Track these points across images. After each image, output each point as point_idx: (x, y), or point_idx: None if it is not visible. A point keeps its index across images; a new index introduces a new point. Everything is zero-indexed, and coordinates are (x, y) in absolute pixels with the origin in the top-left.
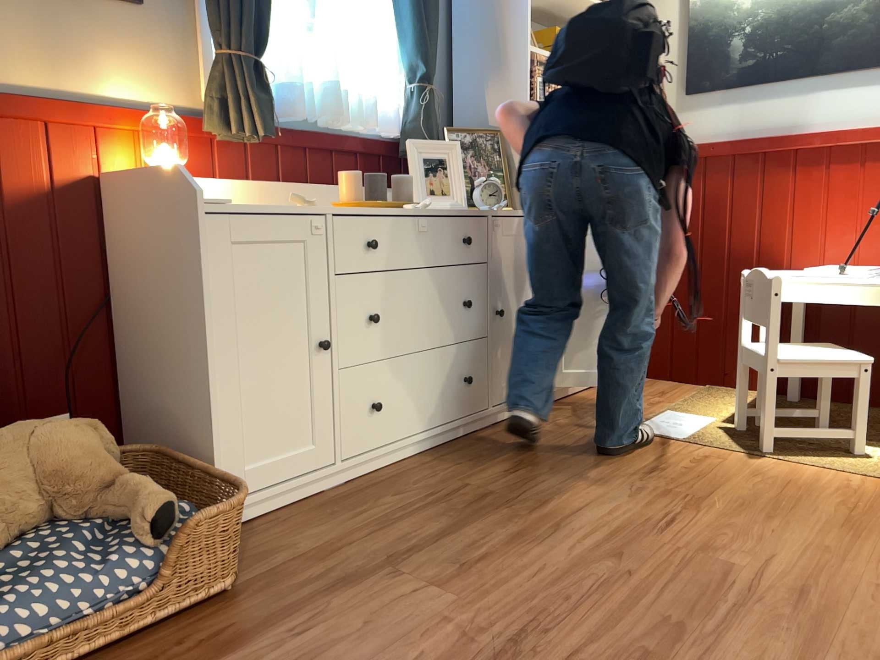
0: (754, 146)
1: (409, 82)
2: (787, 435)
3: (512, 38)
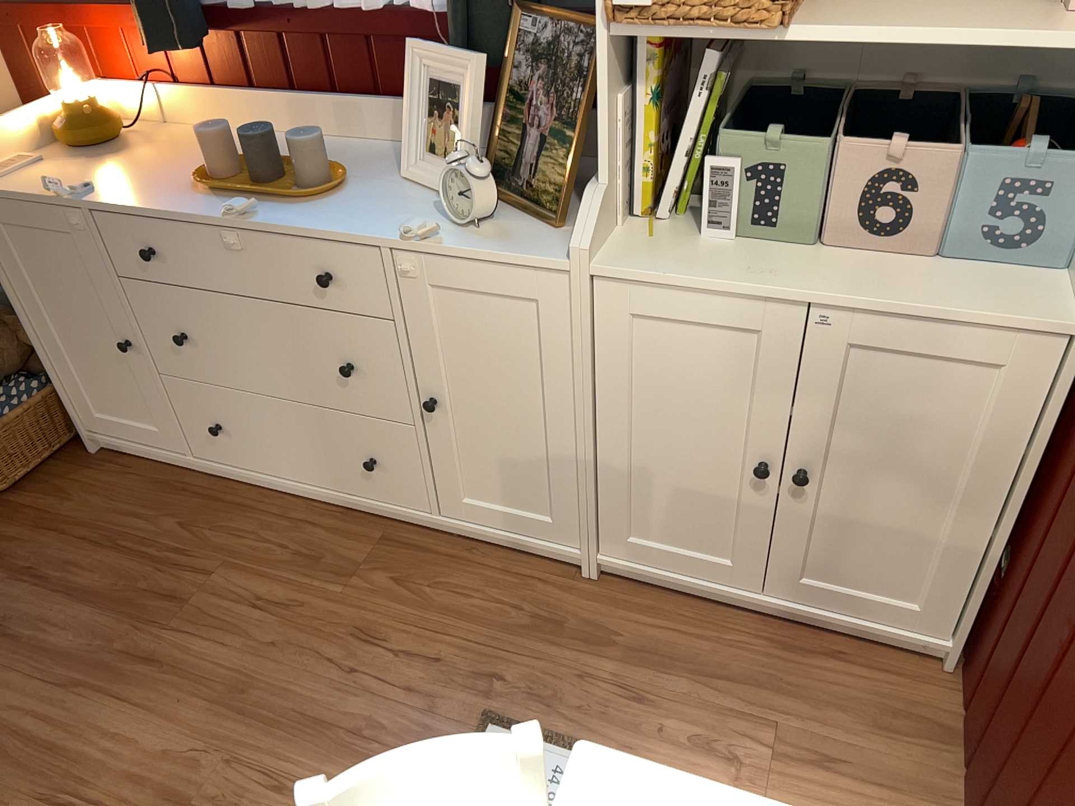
0: None
1: None
2: None
3: None
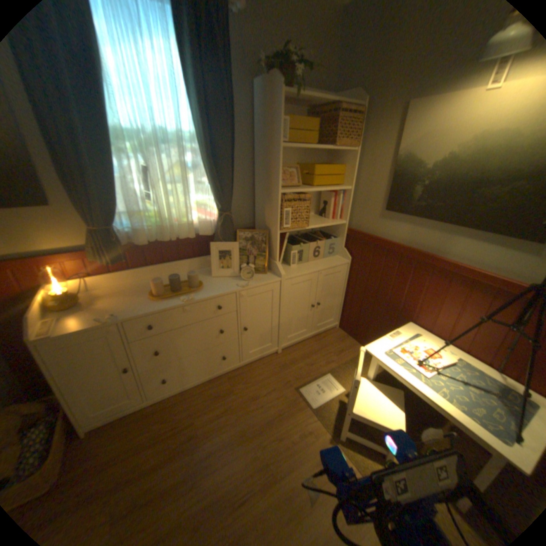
0: (414, 254)
1: (217, 209)
2: (353, 440)
3: (274, 184)
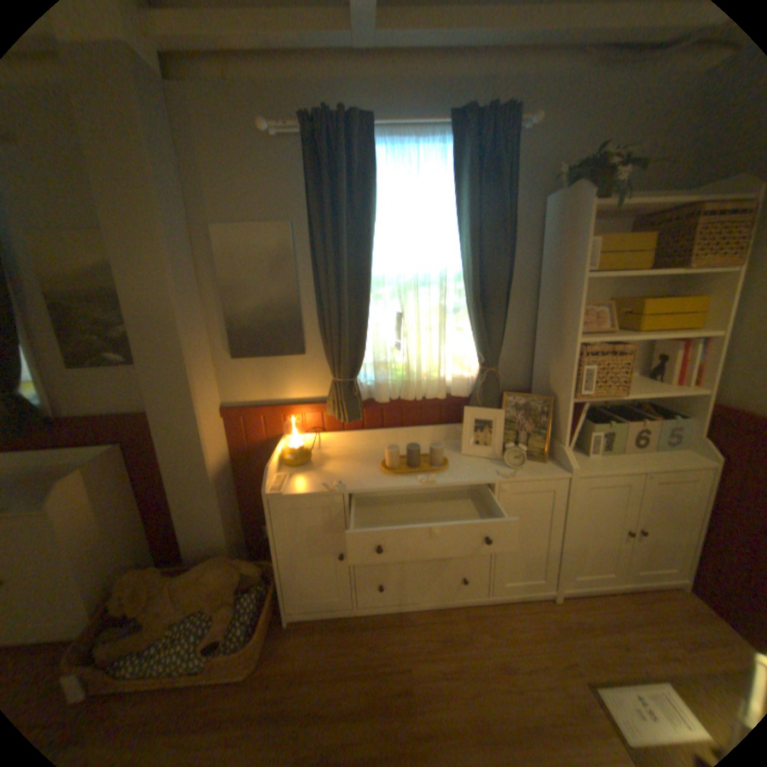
0: None
1: (478, 362)
2: None
3: (569, 329)
